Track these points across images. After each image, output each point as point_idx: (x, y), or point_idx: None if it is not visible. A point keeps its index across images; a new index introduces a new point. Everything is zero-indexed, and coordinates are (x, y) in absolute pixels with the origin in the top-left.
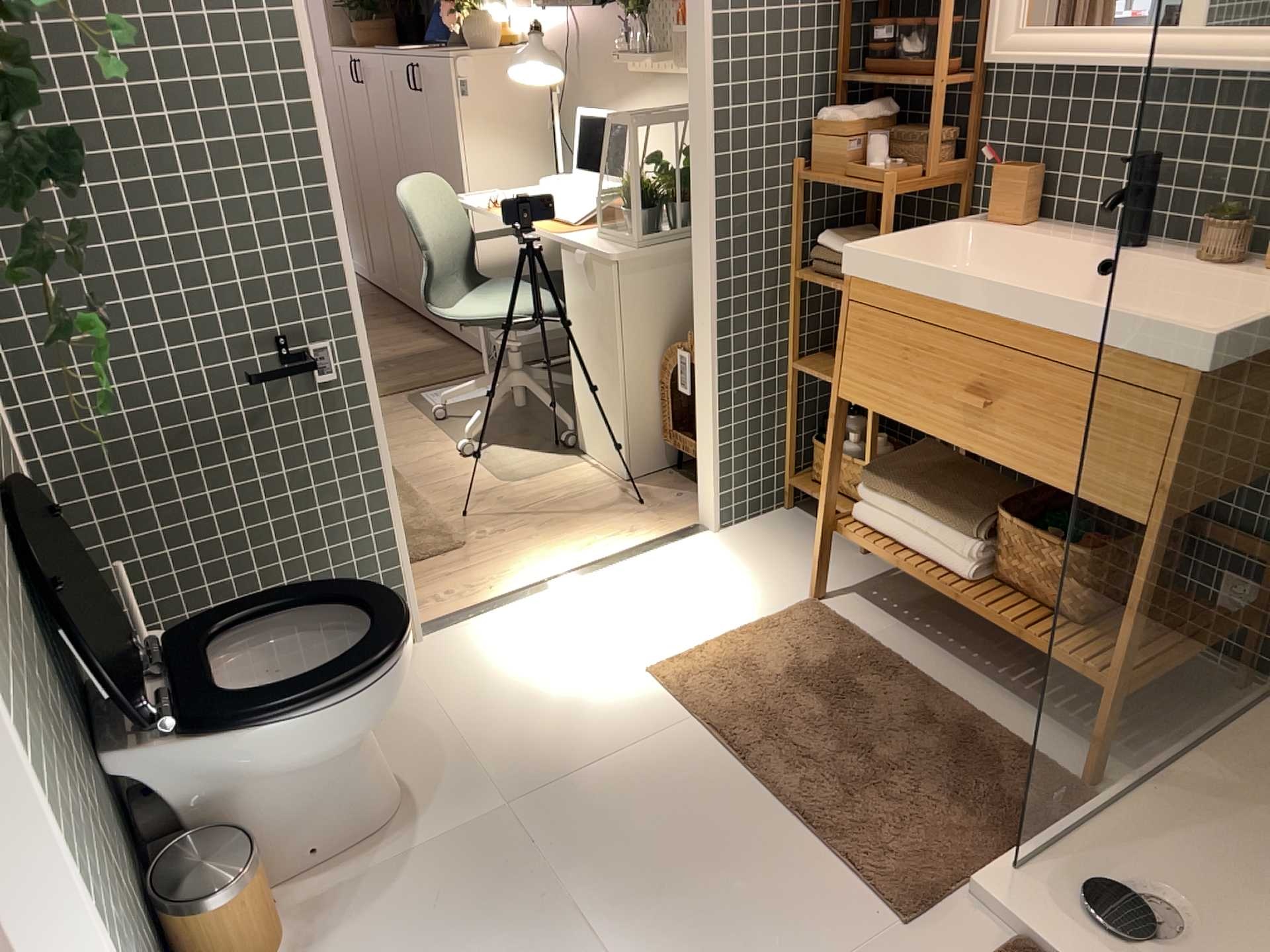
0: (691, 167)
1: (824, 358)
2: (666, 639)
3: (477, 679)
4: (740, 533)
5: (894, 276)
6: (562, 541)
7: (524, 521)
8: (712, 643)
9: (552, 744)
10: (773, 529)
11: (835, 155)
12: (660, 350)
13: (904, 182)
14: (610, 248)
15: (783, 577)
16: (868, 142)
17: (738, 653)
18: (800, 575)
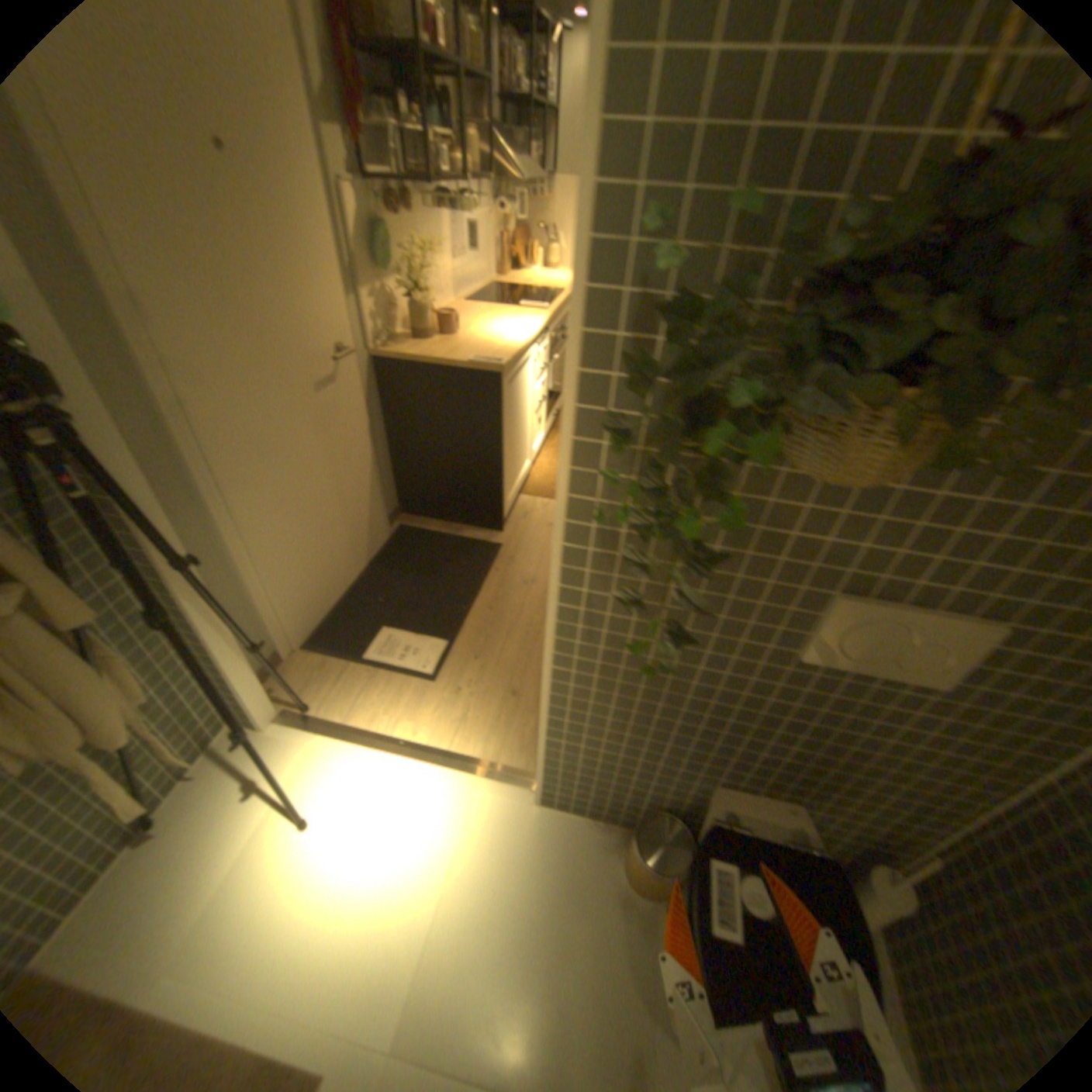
0: None
1: None
2: None
3: None
4: None
5: None
6: None
7: None
8: None
9: None
10: None
11: None
12: None
13: None
14: None
15: None
16: None
17: None
18: None
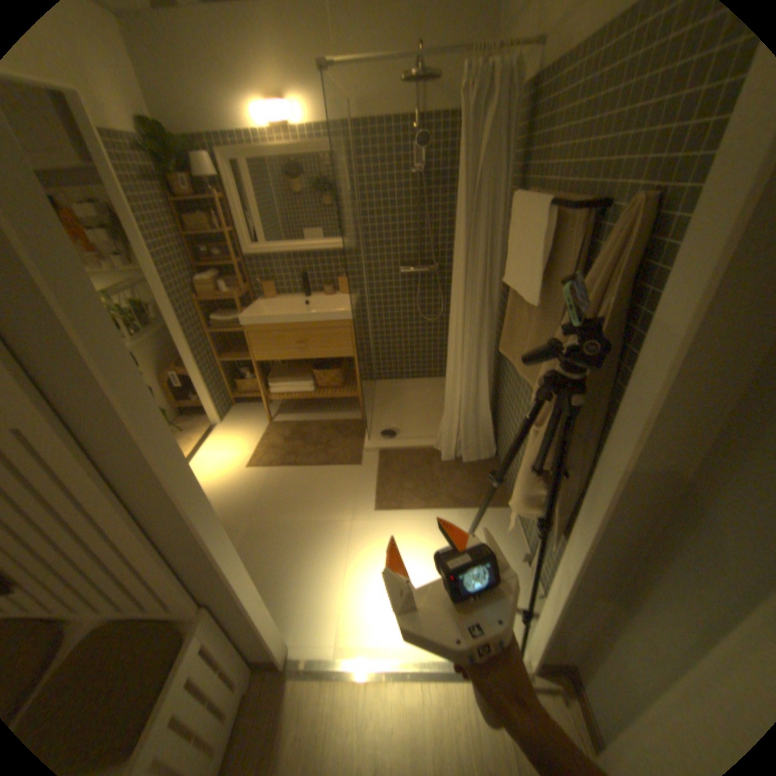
0: (157, 306)
1: (230, 353)
2: (240, 457)
3: None
4: (226, 419)
5: (256, 321)
6: None
7: None
8: (255, 448)
9: (240, 501)
10: (235, 413)
11: (205, 290)
12: (155, 377)
13: (232, 293)
14: None
15: (253, 422)
16: (211, 283)
17: (265, 446)
18: (258, 419)
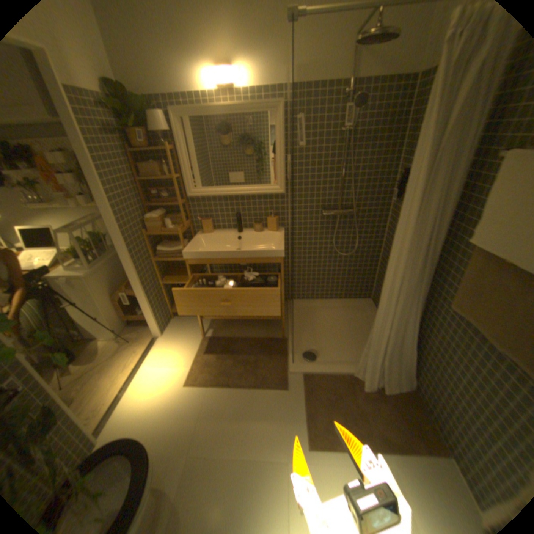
0: (114, 243)
1: (173, 278)
2: (179, 375)
3: (134, 435)
4: (167, 333)
5: (198, 255)
6: (113, 371)
7: (91, 375)
8: (192, 366)
9: (179, 430)
10: (175, 326)
11: (155, 227)
12: (109, 296)
13: (178, 229)
14: (77, 274)
15: (190, 337)
16: (160, 220)
17: (200, 364)
18: (194, 333)
